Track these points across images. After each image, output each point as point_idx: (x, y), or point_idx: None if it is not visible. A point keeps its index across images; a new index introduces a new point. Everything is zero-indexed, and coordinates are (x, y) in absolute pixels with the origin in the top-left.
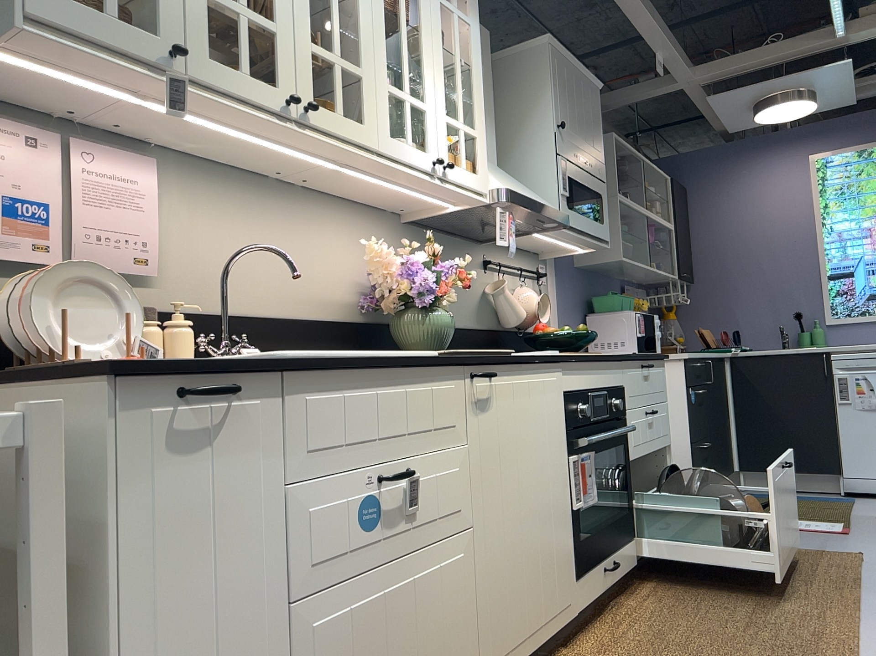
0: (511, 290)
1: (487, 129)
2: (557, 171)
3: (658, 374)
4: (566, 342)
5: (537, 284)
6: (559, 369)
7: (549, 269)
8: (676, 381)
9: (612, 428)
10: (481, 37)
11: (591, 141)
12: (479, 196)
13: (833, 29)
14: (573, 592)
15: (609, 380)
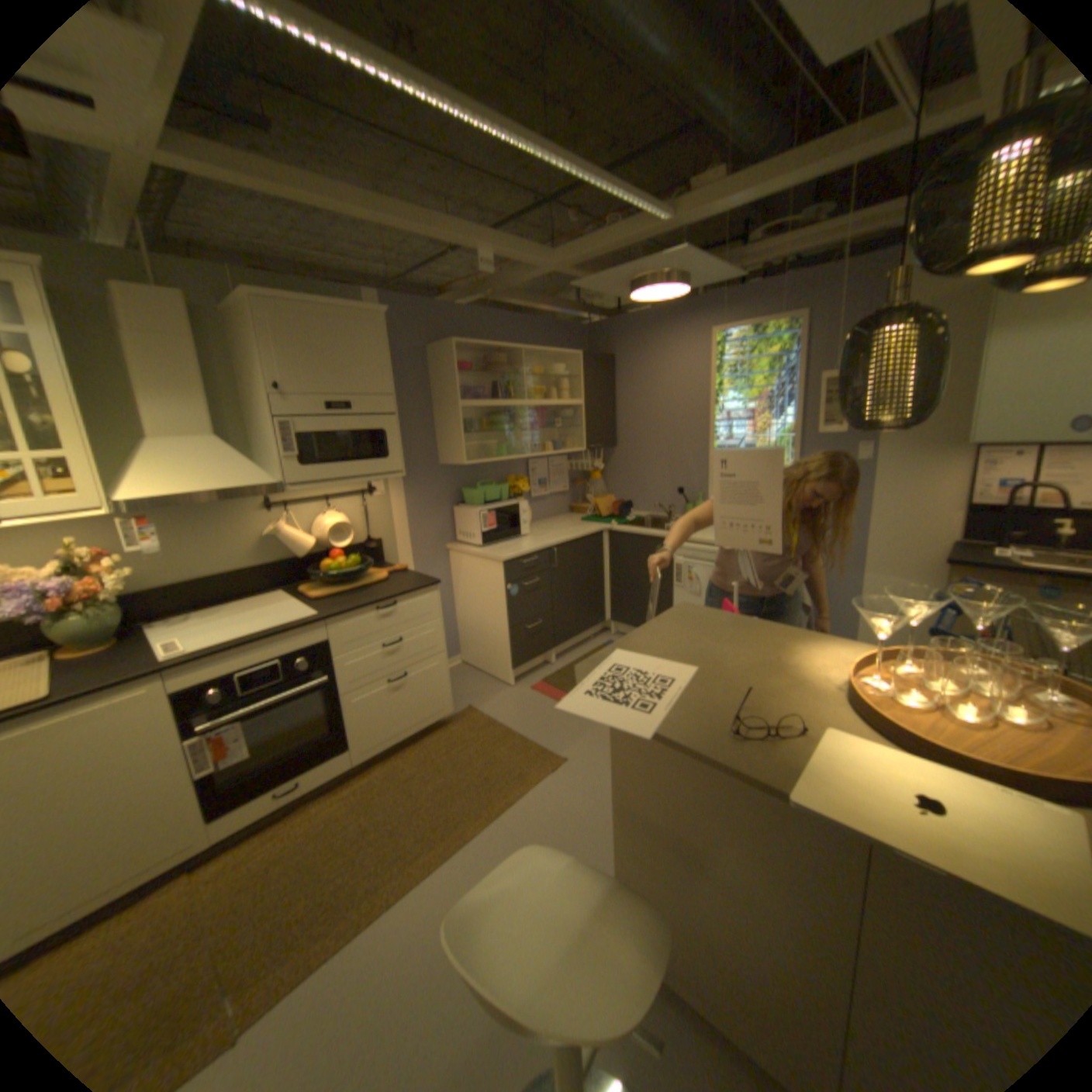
0: (291, 528)
1: (180, 404)
2: (274, 436)
3: (415, 604)
4: (332, 577)
5: (361, 501)
6: (150, 682)
7: (387, 480)
8: (498, 578)
9: (294, 686)
10: (156, 302)
11: (357, 379)
12: (84, 513)
13: (649, 213)
14: (195, 837)
15: (286, 648)
